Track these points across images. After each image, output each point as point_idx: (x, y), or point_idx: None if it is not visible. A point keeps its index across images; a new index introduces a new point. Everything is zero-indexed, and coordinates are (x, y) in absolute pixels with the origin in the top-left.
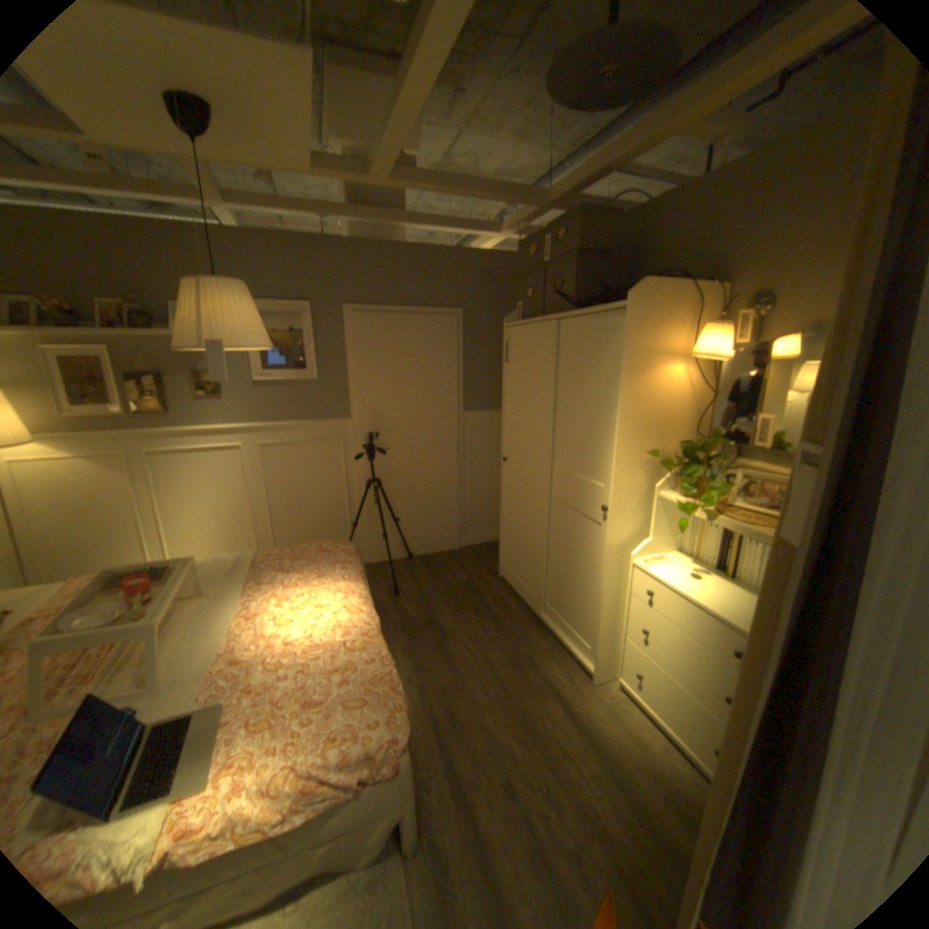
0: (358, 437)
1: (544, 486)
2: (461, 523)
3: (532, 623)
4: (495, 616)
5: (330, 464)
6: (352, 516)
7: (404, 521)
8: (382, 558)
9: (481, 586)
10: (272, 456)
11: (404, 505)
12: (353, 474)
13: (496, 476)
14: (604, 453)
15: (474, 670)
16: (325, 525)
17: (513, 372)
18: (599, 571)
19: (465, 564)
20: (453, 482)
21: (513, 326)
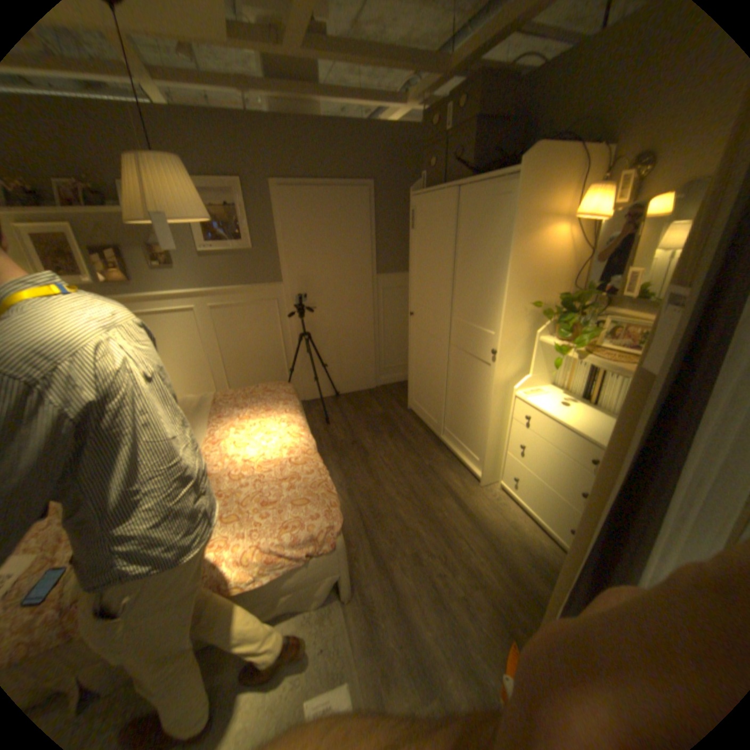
0: (290, 299)
1: (444, 335)
2: (377, 367)
3: (434, 443)
4: (404, 438)
5: (267, 322)
6: (288, 364)
7: (331, 367)
8: (315, 396)
9: (393, 416)
10: (219, 316)
11: (330, 354)
12: (288, 330)
13: (405, 329)
14: (495, 306)
15: (389, 477)
16: (268, 371)
17: (418, 238)
18: (488, 402)
19: (380, 399)
20: (369, 335)
21: (418, 195)
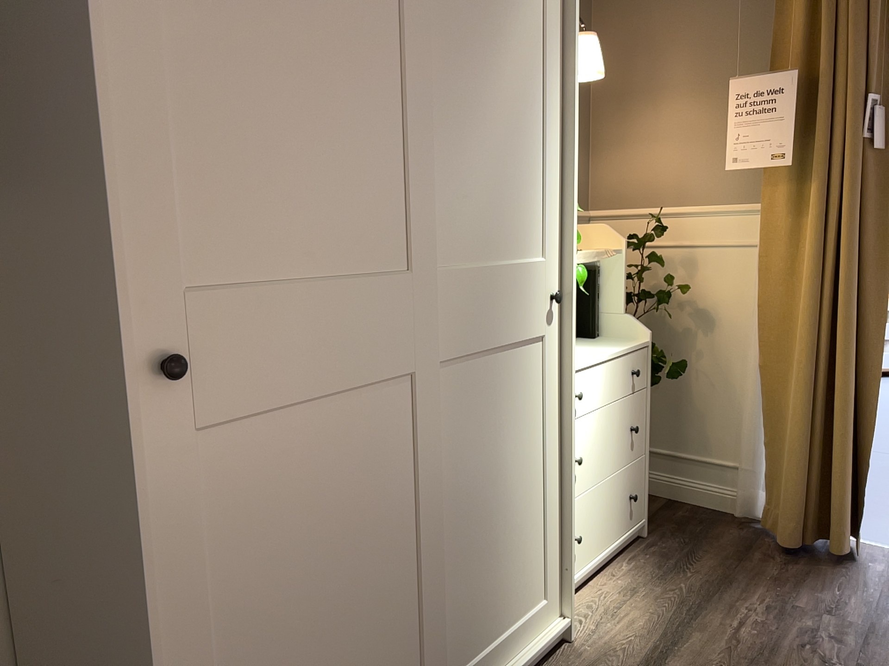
0: None
1: (434, 340)
2: None
3: None
4: None
5: None
6: None
7: None
8: None
9: None
10: None
11: None
12: None
13: None
14: (532, 206)
15: None
16: None
17: None
18: (543, 421)
19: None
20: None
21: None
